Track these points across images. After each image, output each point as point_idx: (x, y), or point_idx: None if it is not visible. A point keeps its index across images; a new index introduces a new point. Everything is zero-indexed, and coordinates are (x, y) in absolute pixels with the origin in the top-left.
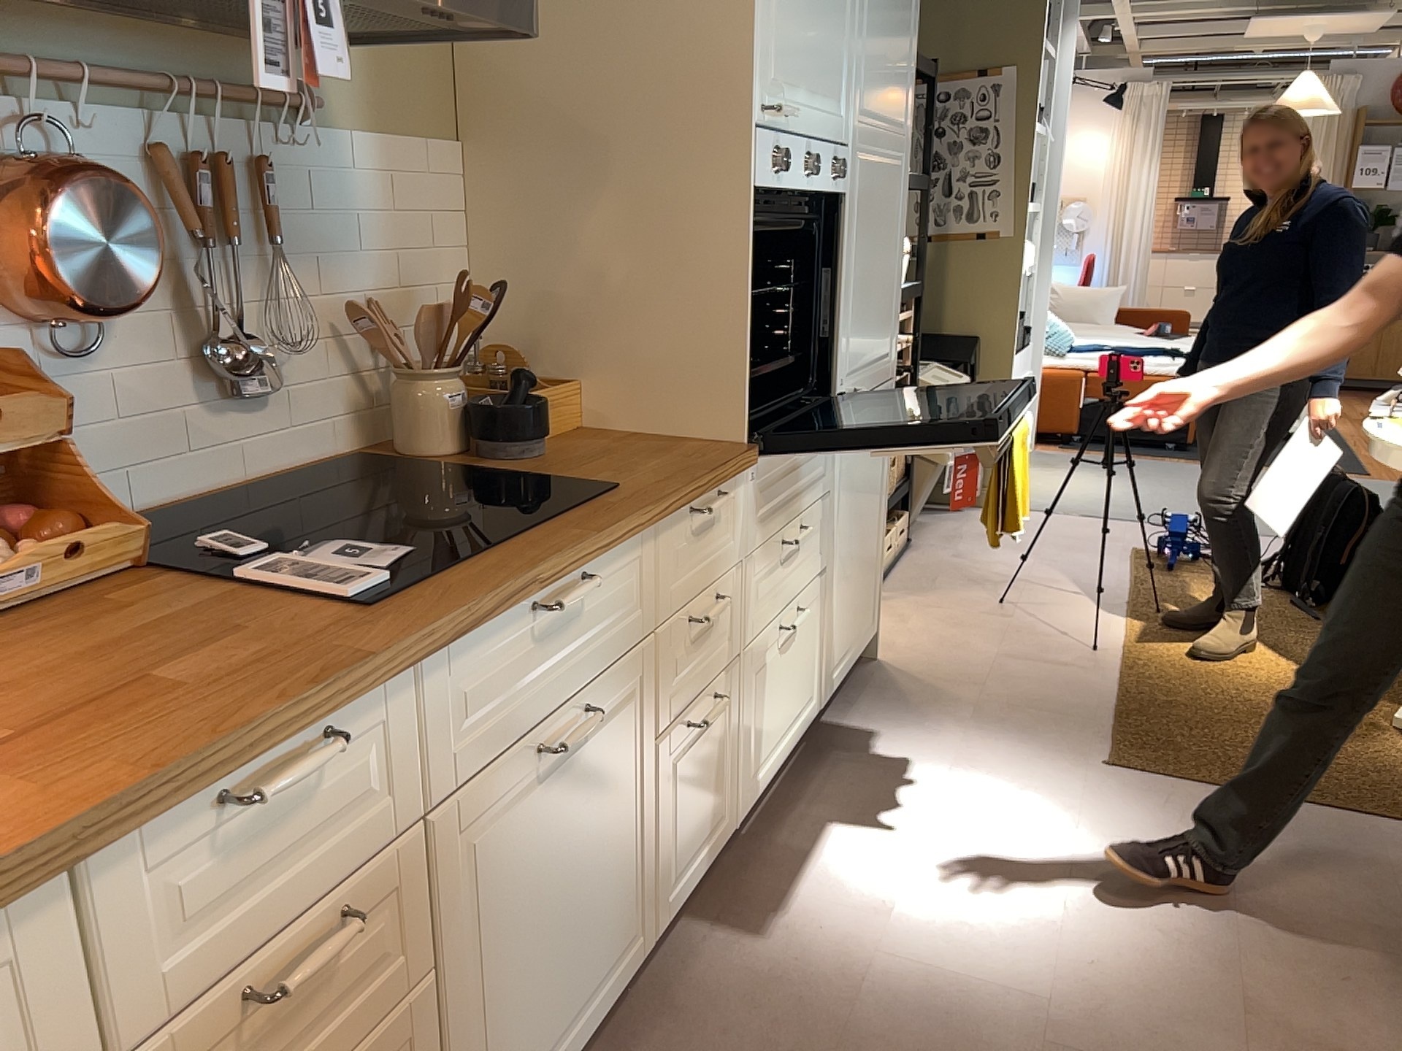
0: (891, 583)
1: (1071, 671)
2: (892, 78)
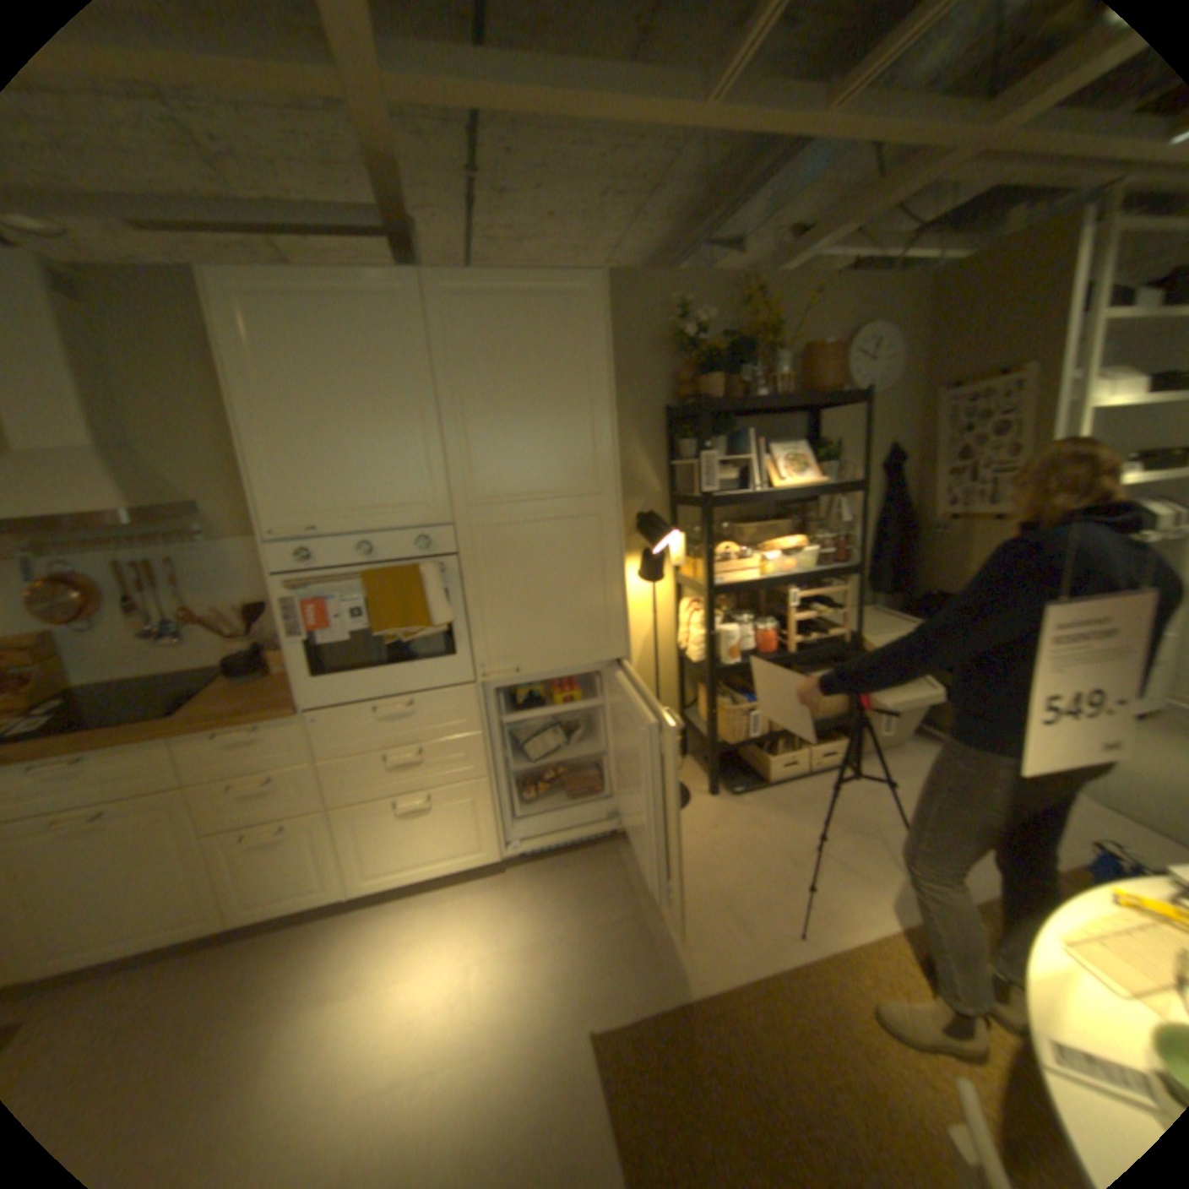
0: (769, 793)
1: (742, 945)
2: (542, 463)
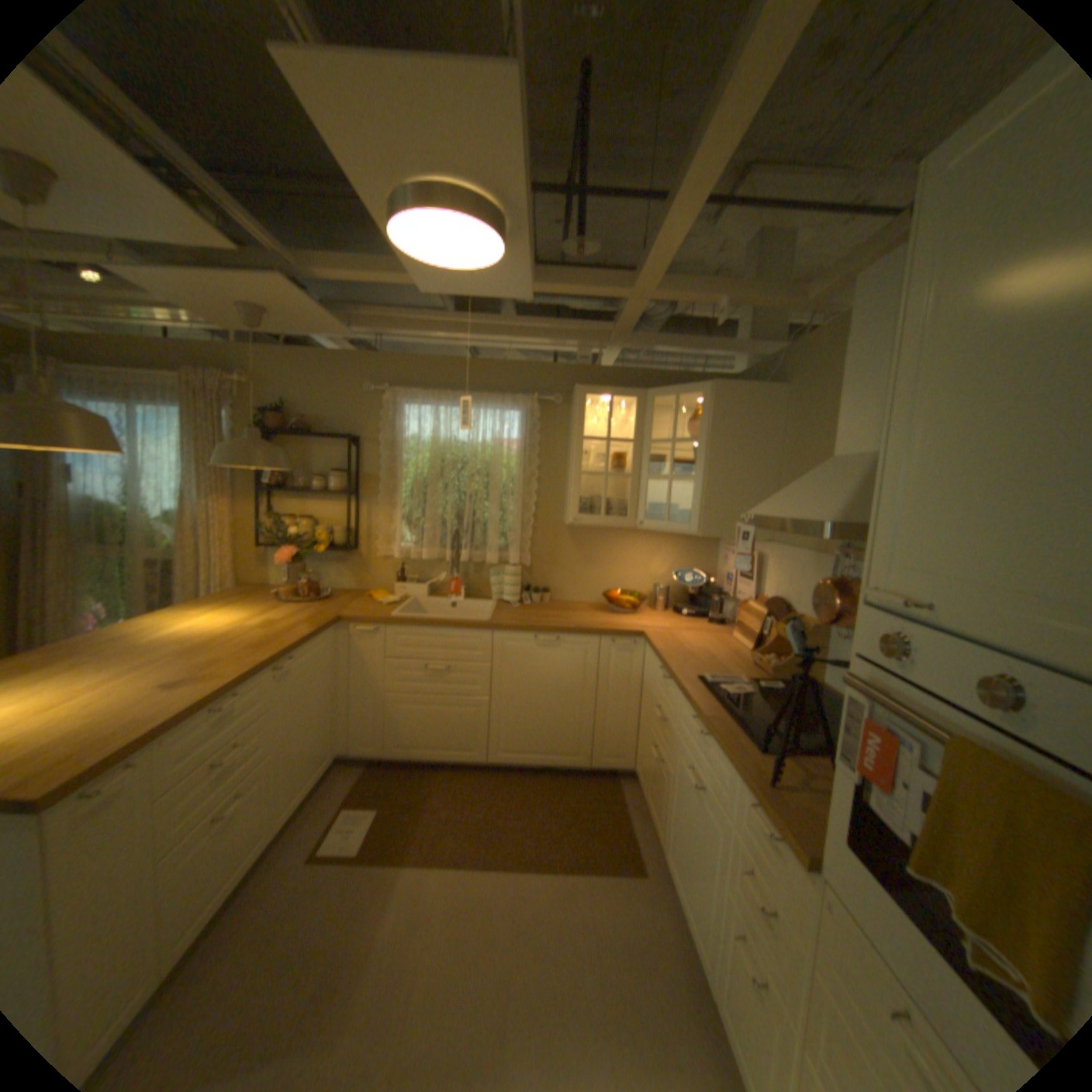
0: None
1: None
2: None
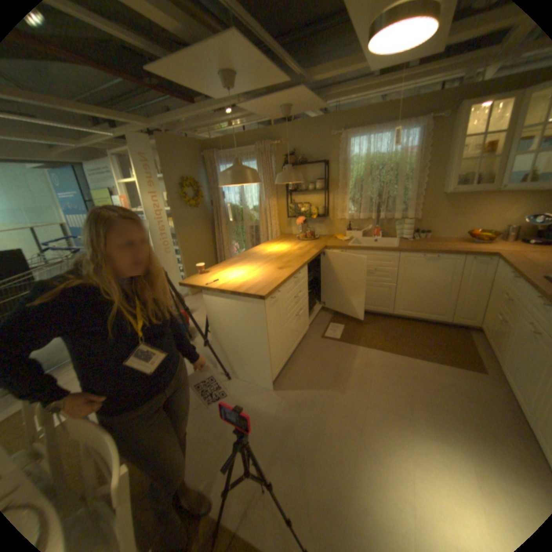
0: None
1: None
2: None
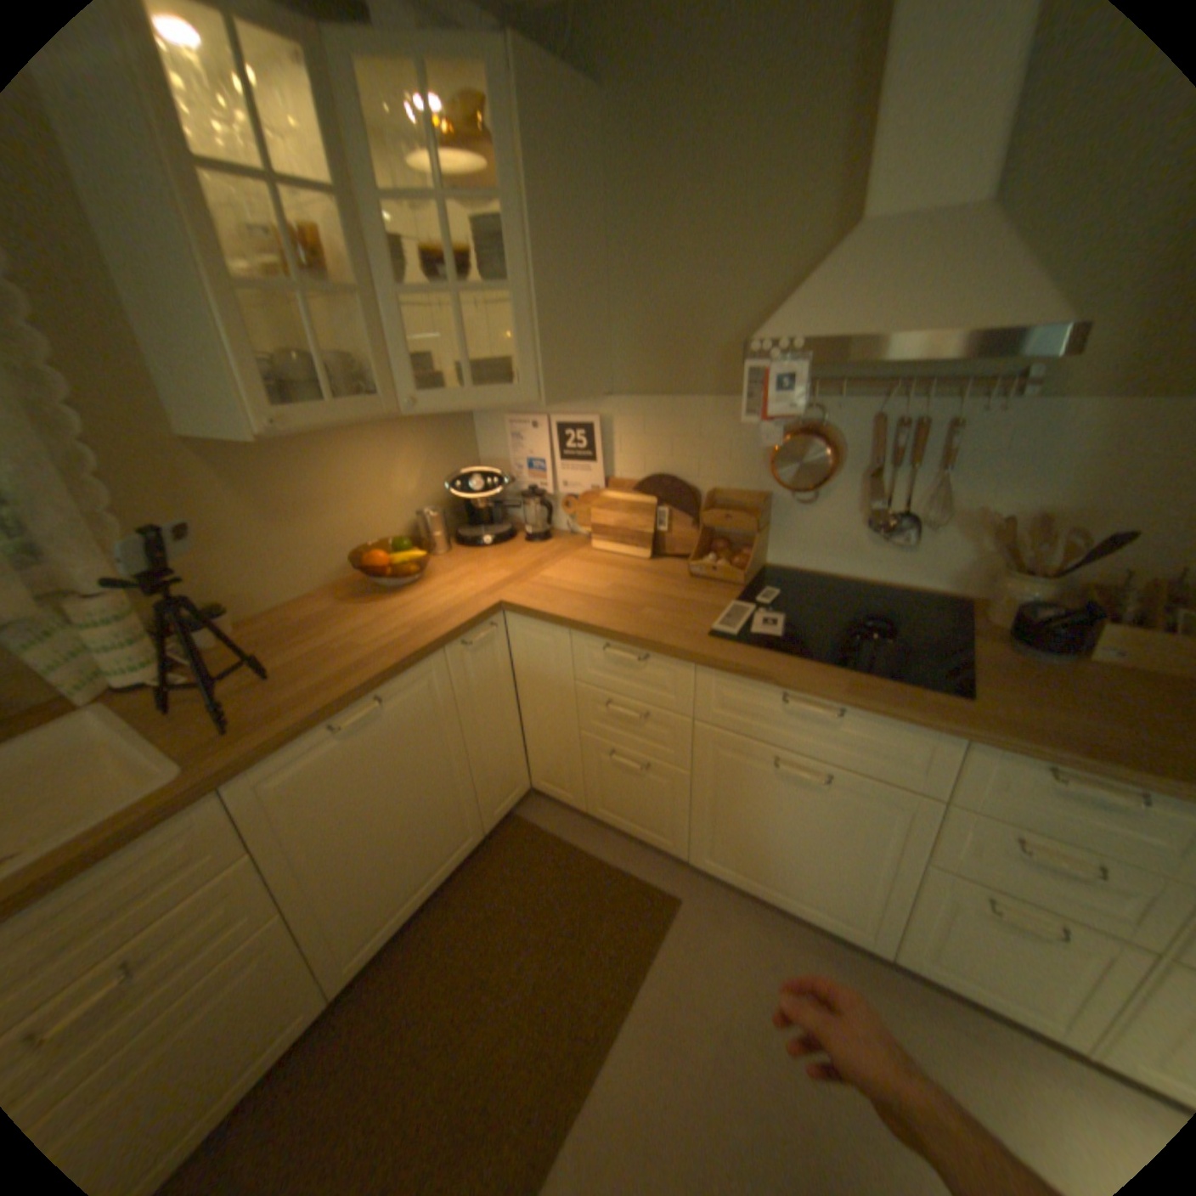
0: None
1: None
2: None
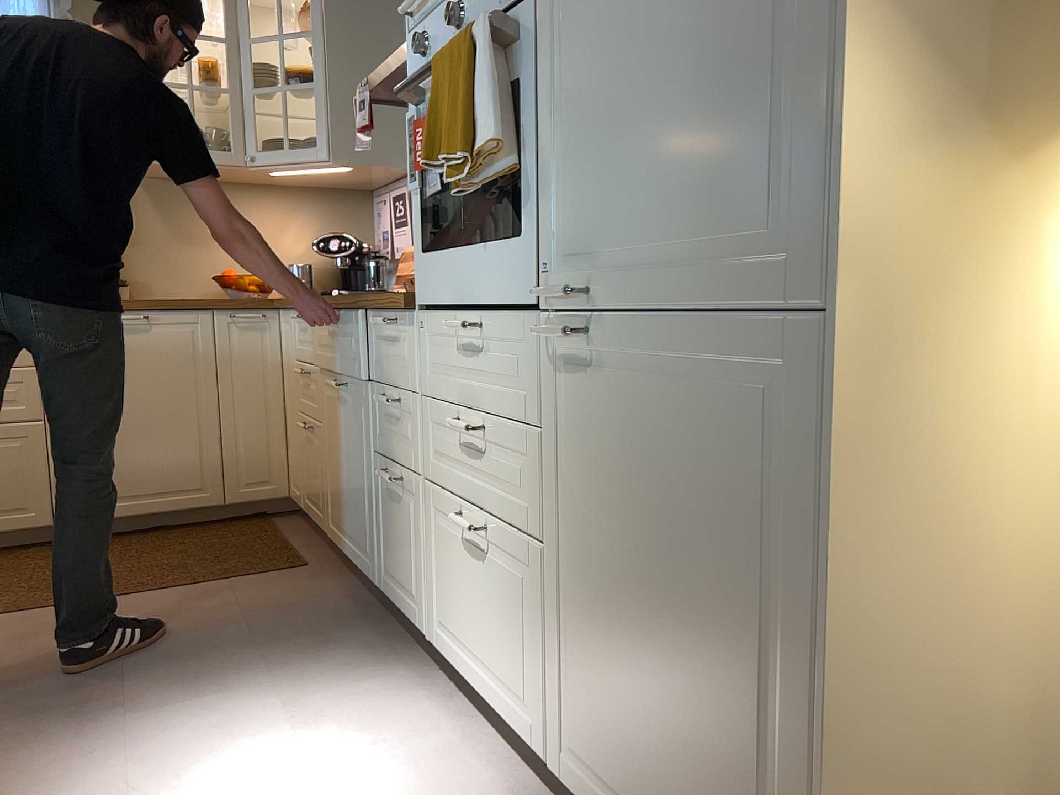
0: None
1: None
2: None
